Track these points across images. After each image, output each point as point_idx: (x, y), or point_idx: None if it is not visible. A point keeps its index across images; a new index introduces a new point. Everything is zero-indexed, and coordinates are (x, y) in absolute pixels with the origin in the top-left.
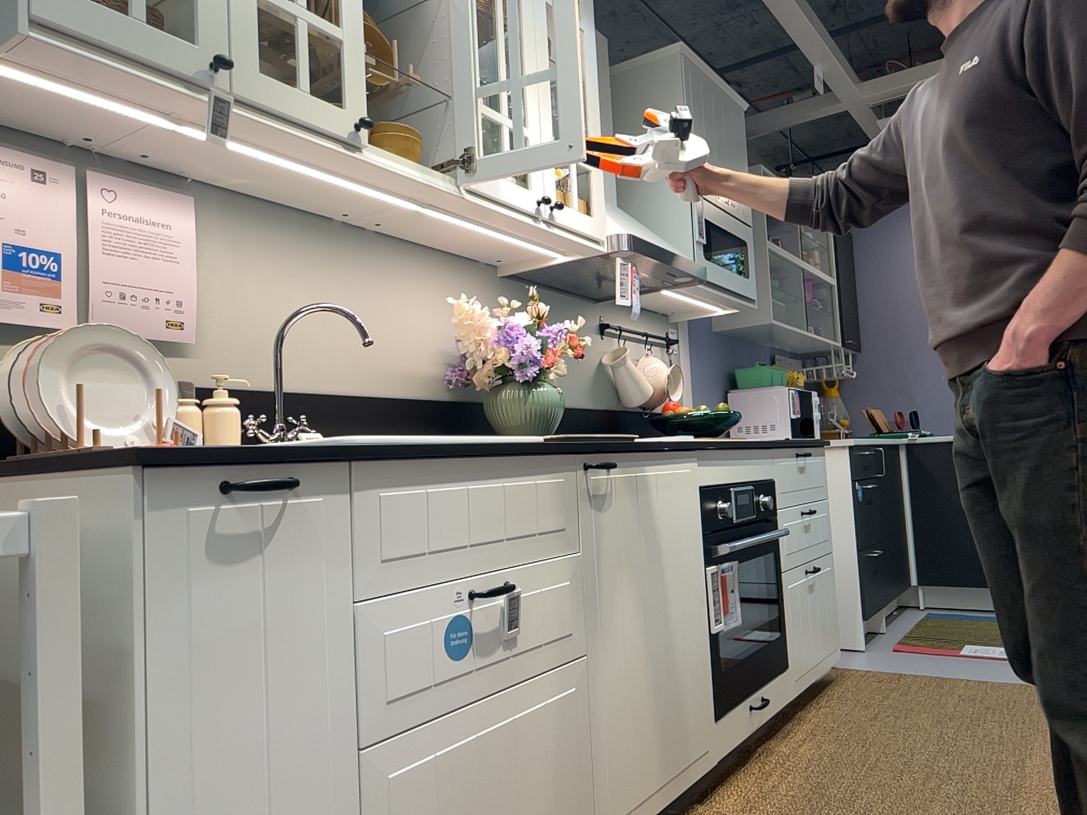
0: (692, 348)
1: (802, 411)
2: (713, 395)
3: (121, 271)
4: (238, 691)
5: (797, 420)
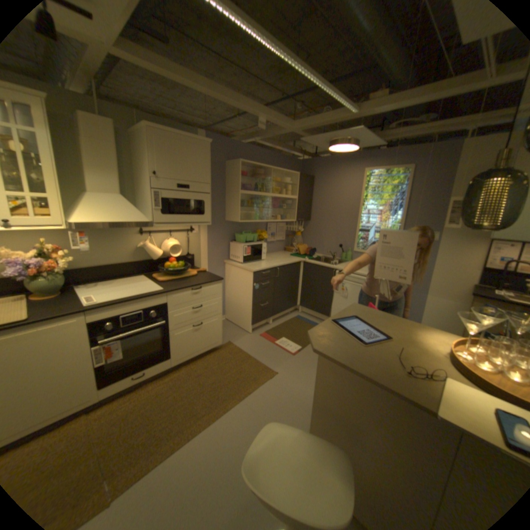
0: (207, 229)
1: (251, 253)
2: (221, 243)
3: None
4: None
5: (246, 257)
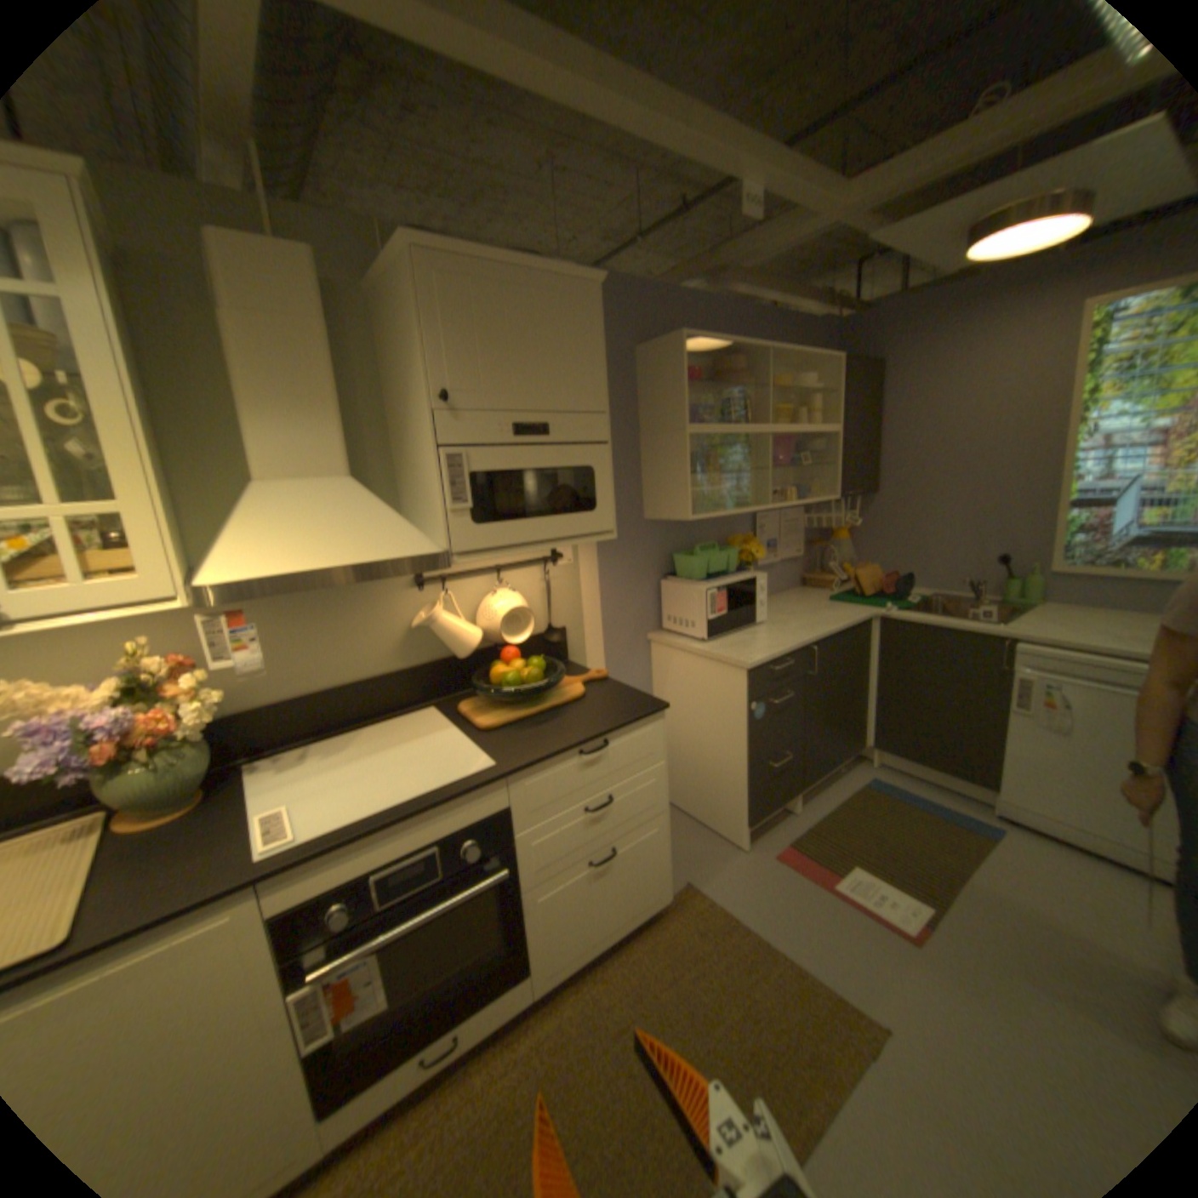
0: (596, 551)
1: (726, 607)
2: (635, 586)
3: None
4: None
5: (715, 620)
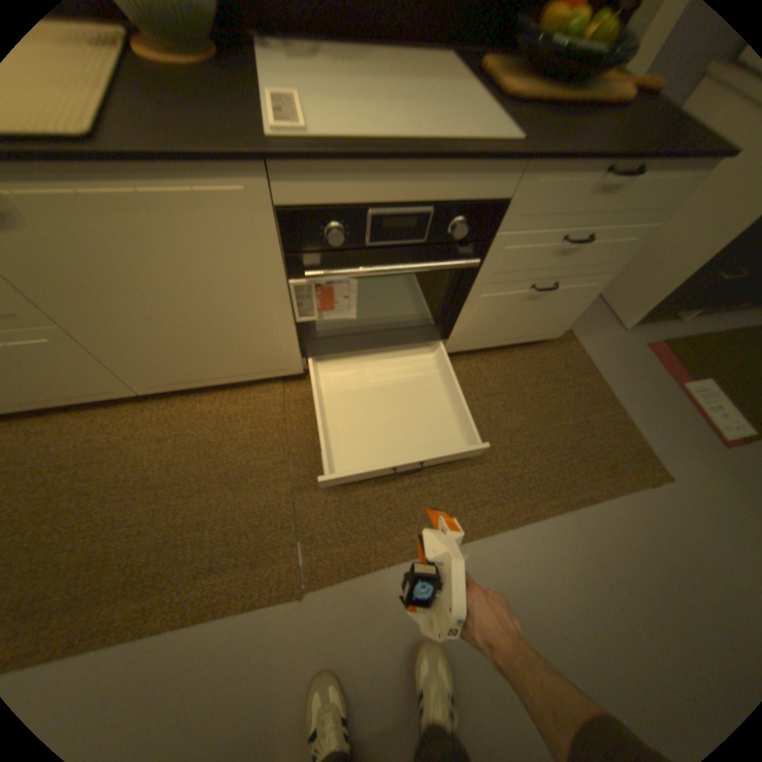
0: None
1: None
2: None
3: None
4: None
5: None
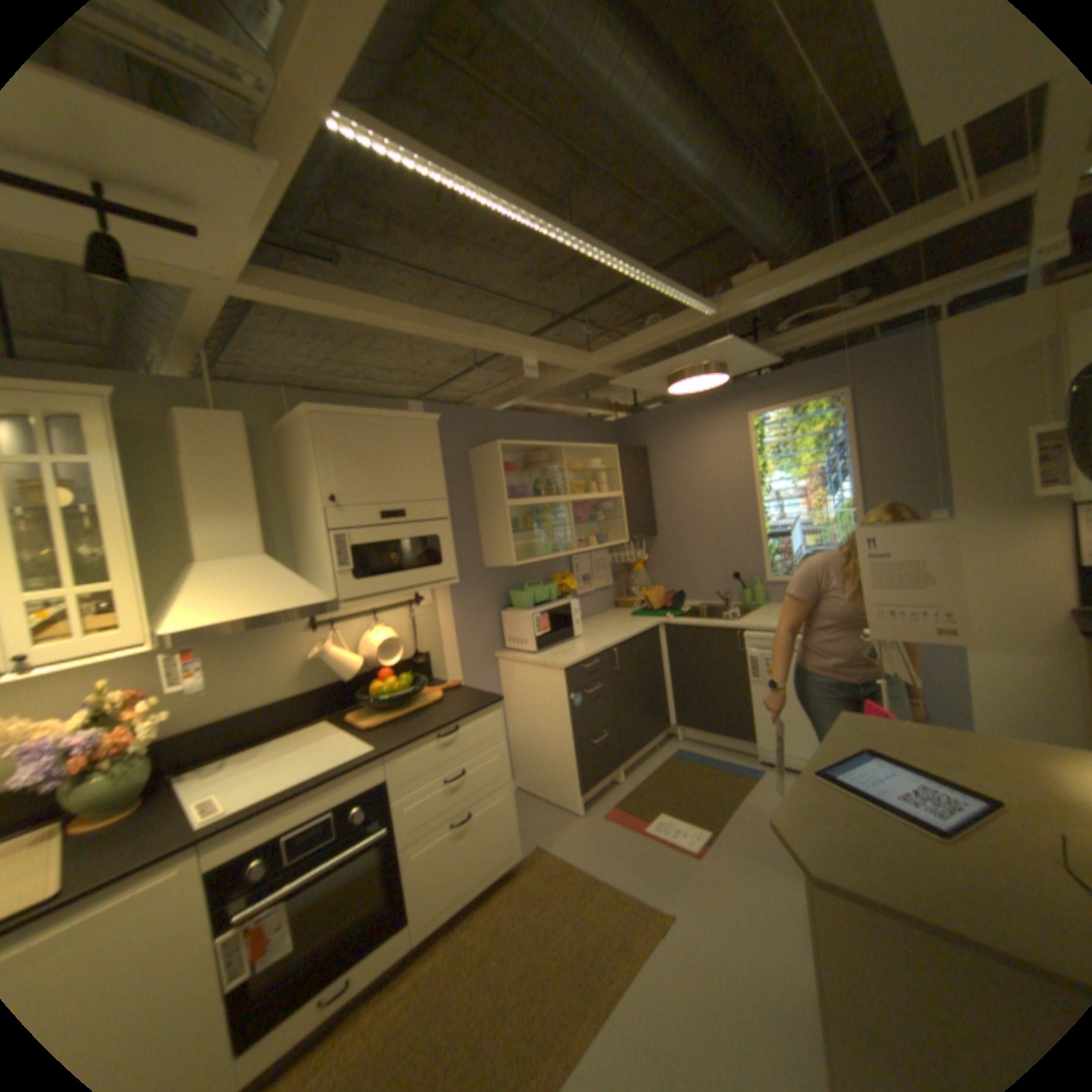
0: (449, 593)
1: (548, 627)
2: (482, 618)
3: None
4: None
5: (541, 637)
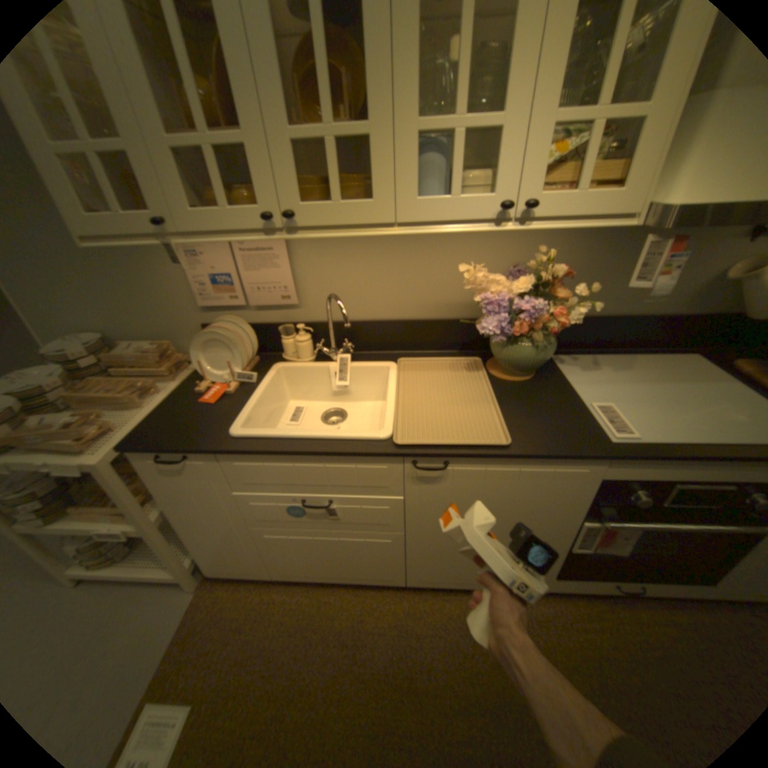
0: None
1: None
2: None
3: (252, 277)
4: (189, 506)
5: None
